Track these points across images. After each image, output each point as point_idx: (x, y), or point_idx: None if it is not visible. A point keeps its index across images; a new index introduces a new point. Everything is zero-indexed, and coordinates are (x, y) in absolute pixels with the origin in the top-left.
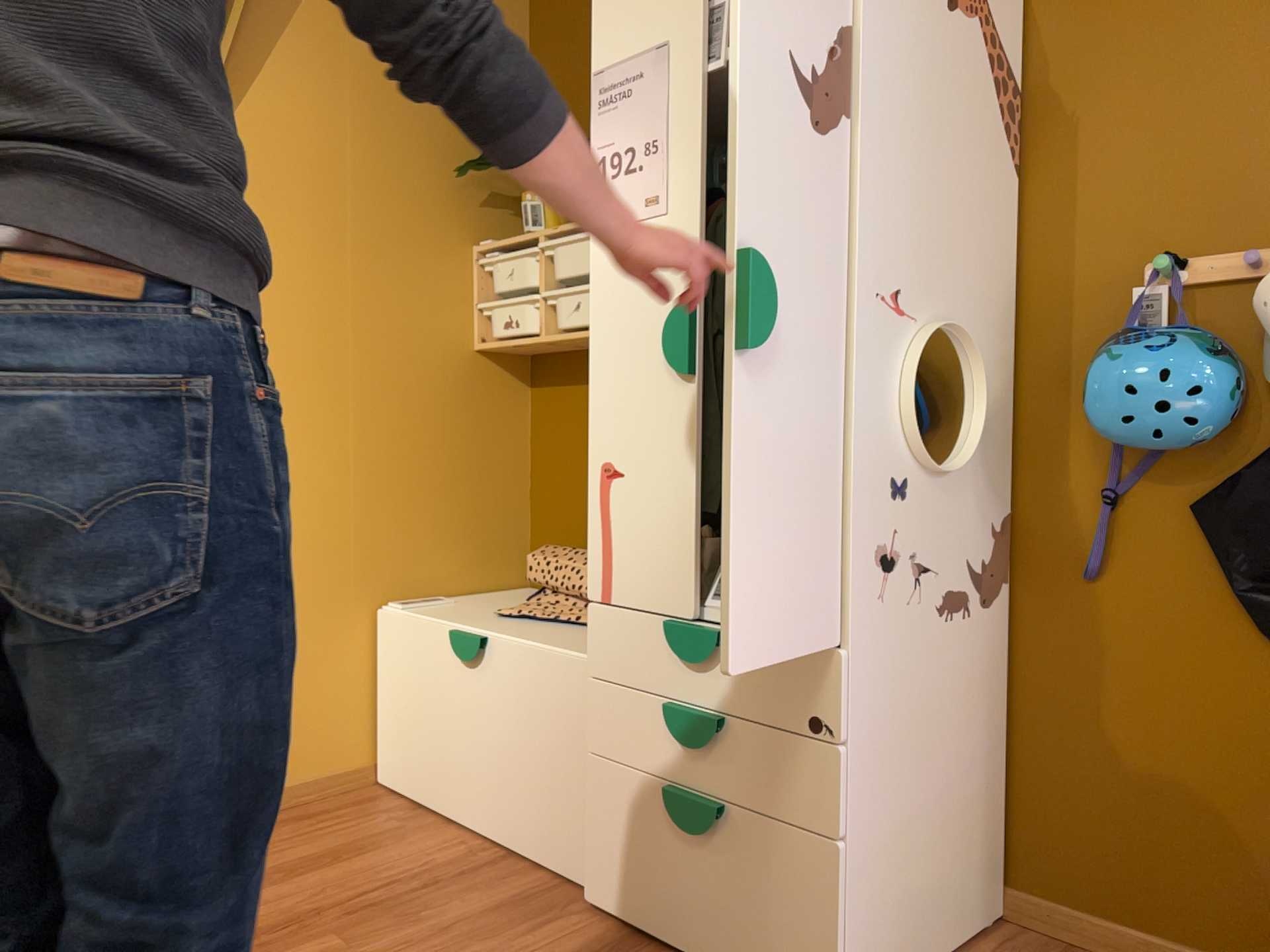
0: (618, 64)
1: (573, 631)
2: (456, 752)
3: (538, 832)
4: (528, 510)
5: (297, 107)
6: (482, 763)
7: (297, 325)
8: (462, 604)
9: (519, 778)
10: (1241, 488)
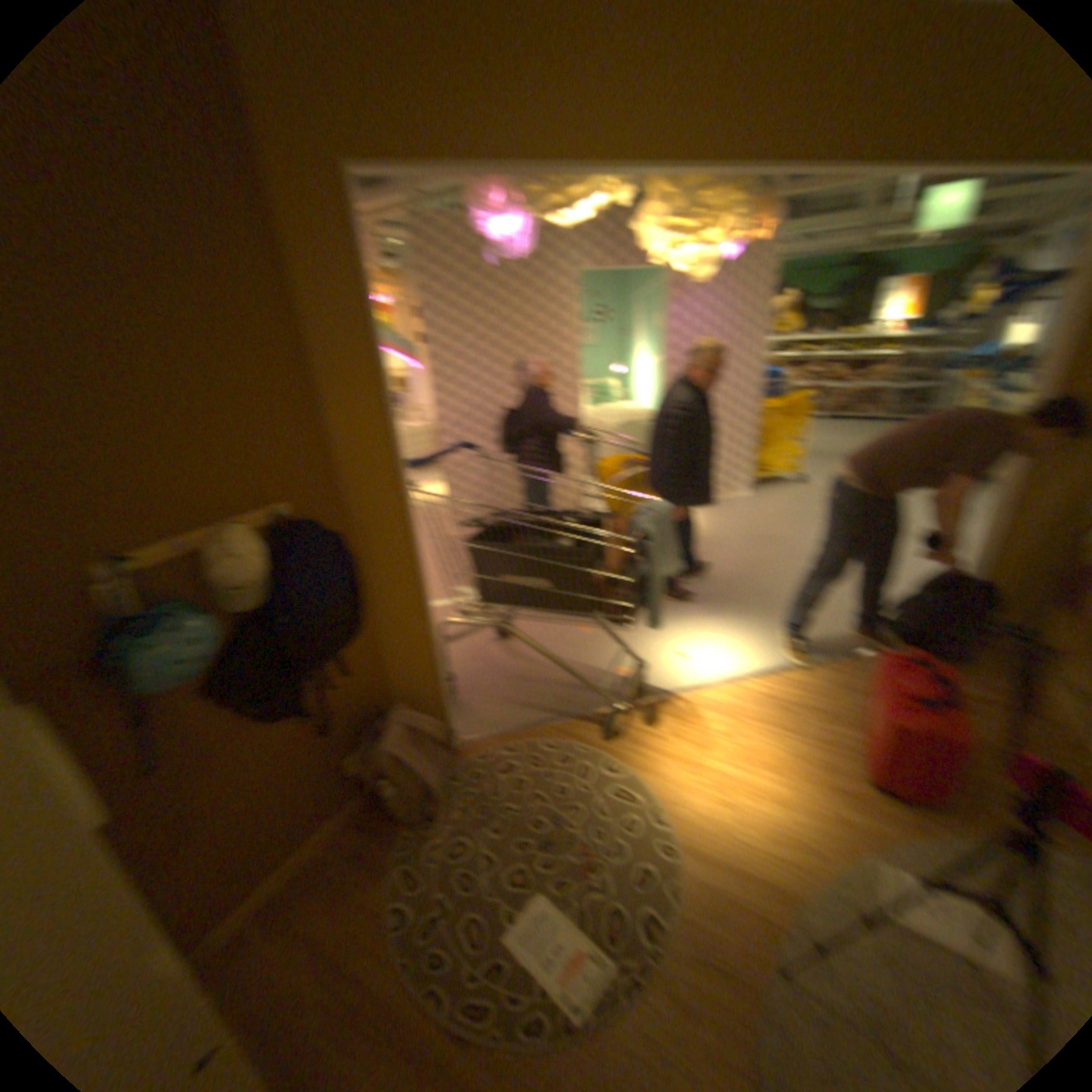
0: None
1: None
2: None
3: None
4: None
5: None
6: None
7: None
8: None
9: None
10: (222, 670)
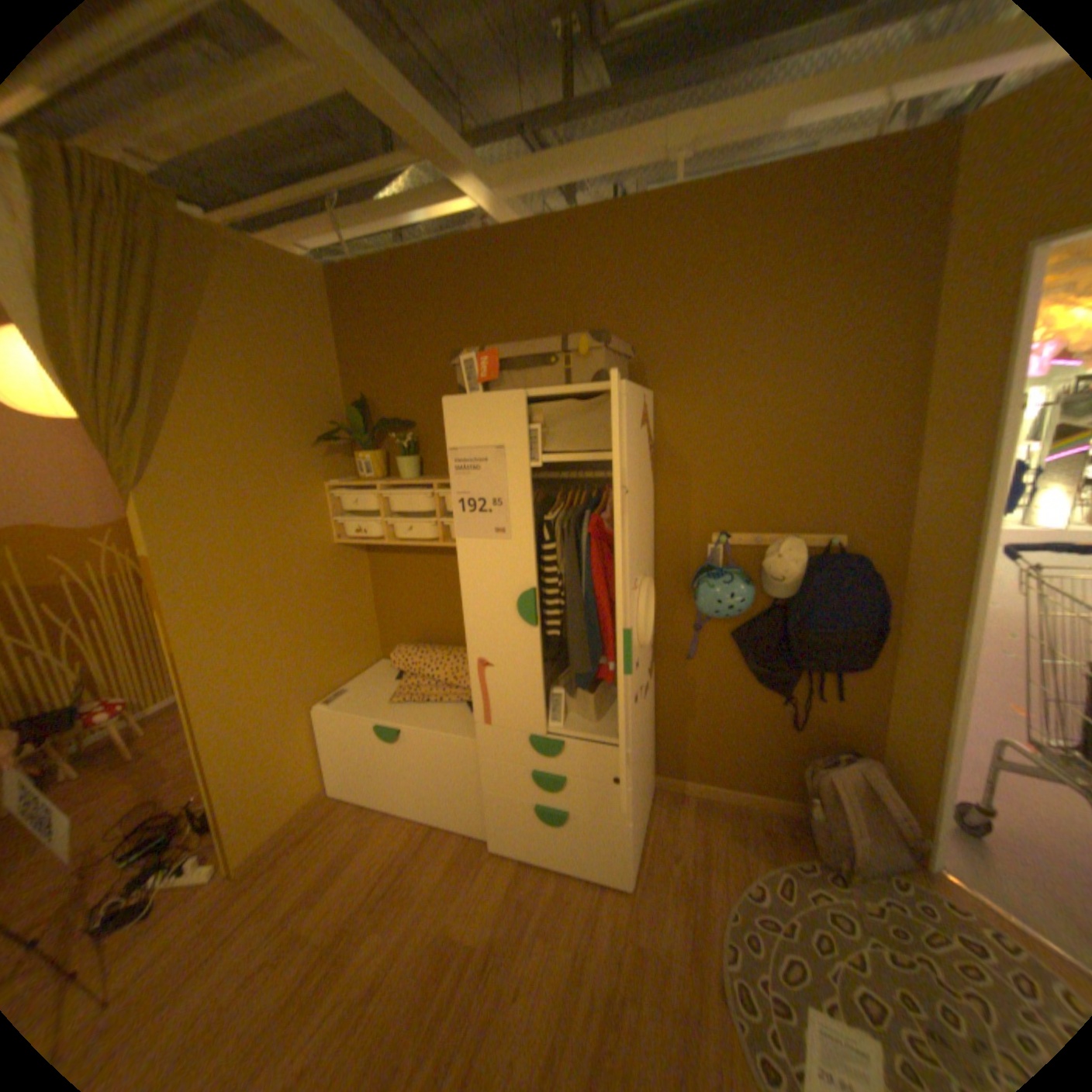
0: (466, 447)
1: (443, 710)
2: (387, 783)
3: (449, 818)
4: (376, 619)
5: (198, 426)
6: (406, 787)
7: (230, 570)
8: (360, 692)
9: (433, 794)
10: (752, 630)
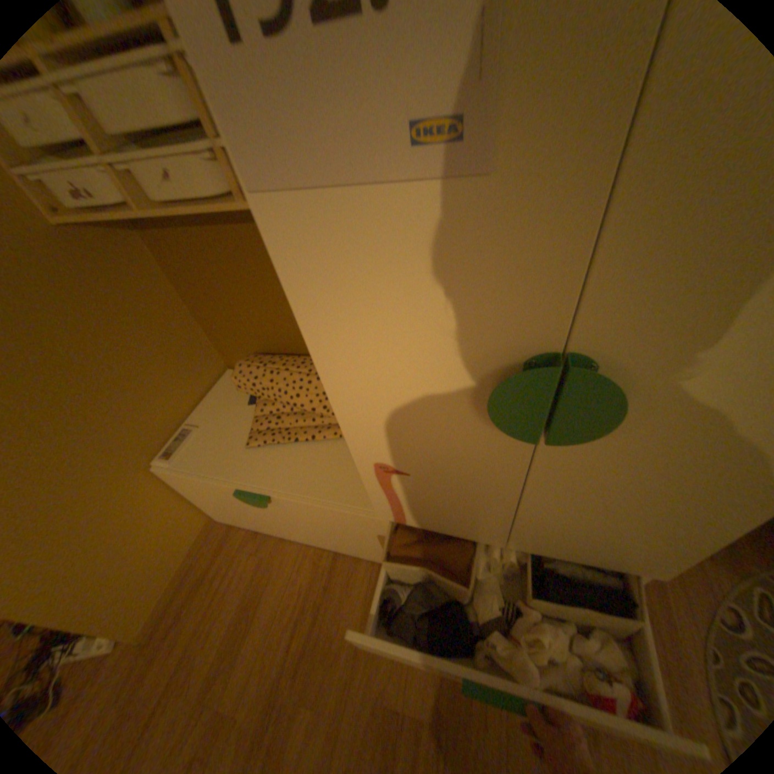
0: None
1: (320, 454)
2: (273, 524)
3: (354, 551)
4: (199, 325)
5: None
6: (296, 529)
7: None
8: (207, 429)
9: (330, 538)
10: None
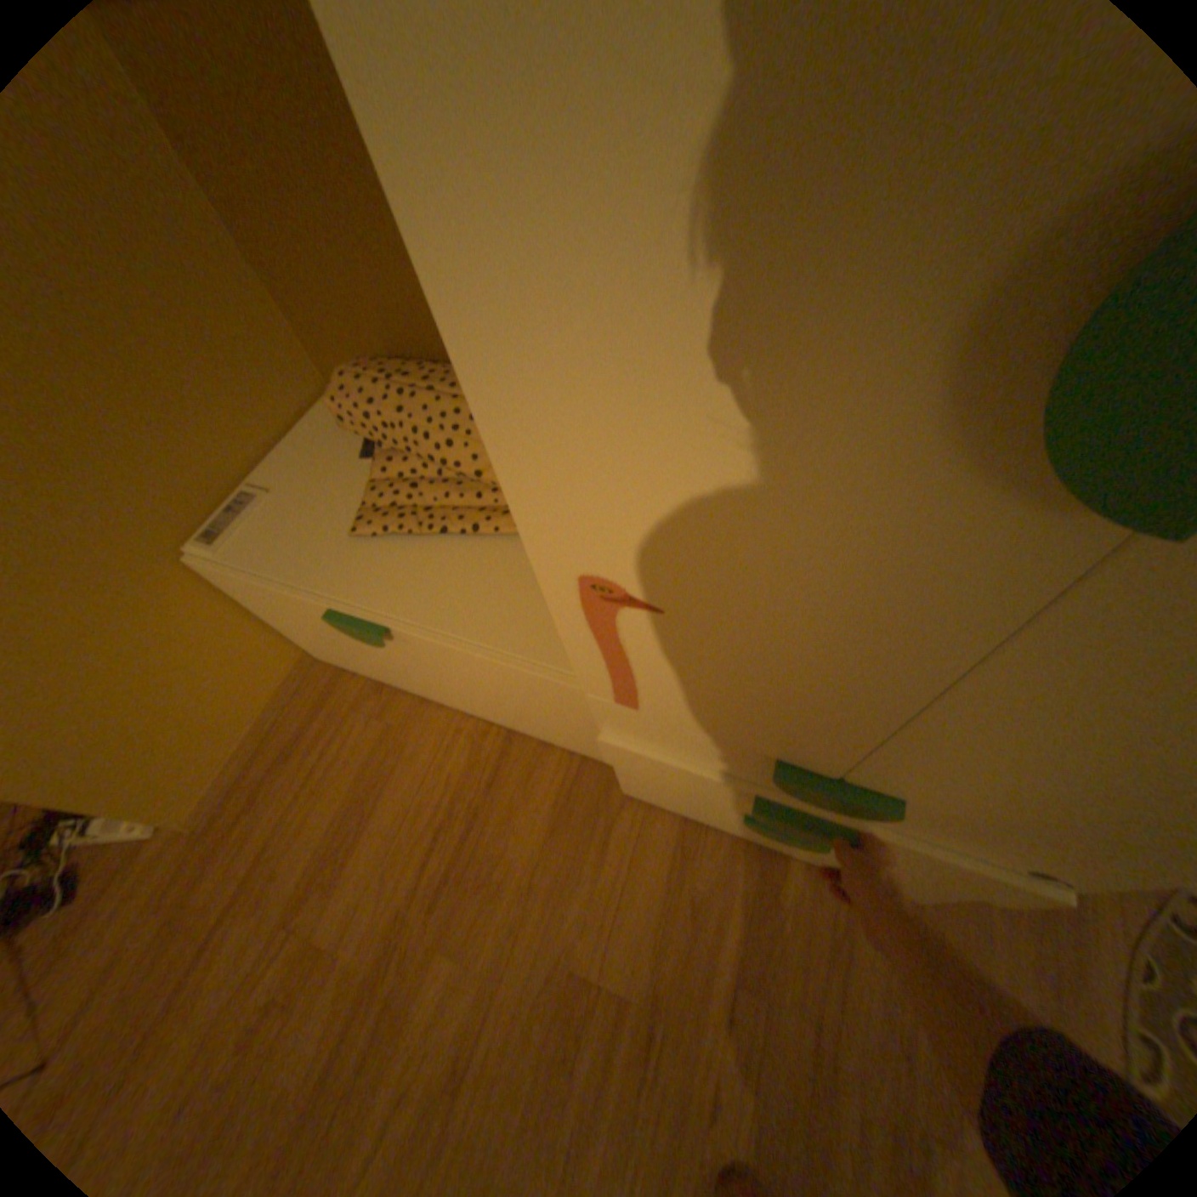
0: None
1: (486, 560)
2: (405, 674)
3: (541, 732)
4: (261, 284)
5: None
6: (444, 688)
7: None
8: (284, 496)
9: (500, 708)
10: None
